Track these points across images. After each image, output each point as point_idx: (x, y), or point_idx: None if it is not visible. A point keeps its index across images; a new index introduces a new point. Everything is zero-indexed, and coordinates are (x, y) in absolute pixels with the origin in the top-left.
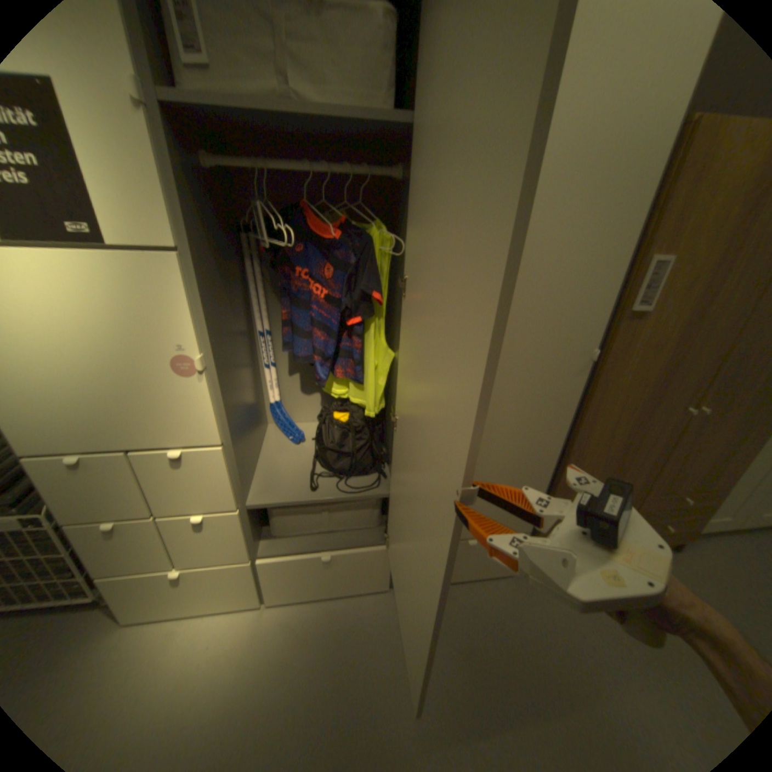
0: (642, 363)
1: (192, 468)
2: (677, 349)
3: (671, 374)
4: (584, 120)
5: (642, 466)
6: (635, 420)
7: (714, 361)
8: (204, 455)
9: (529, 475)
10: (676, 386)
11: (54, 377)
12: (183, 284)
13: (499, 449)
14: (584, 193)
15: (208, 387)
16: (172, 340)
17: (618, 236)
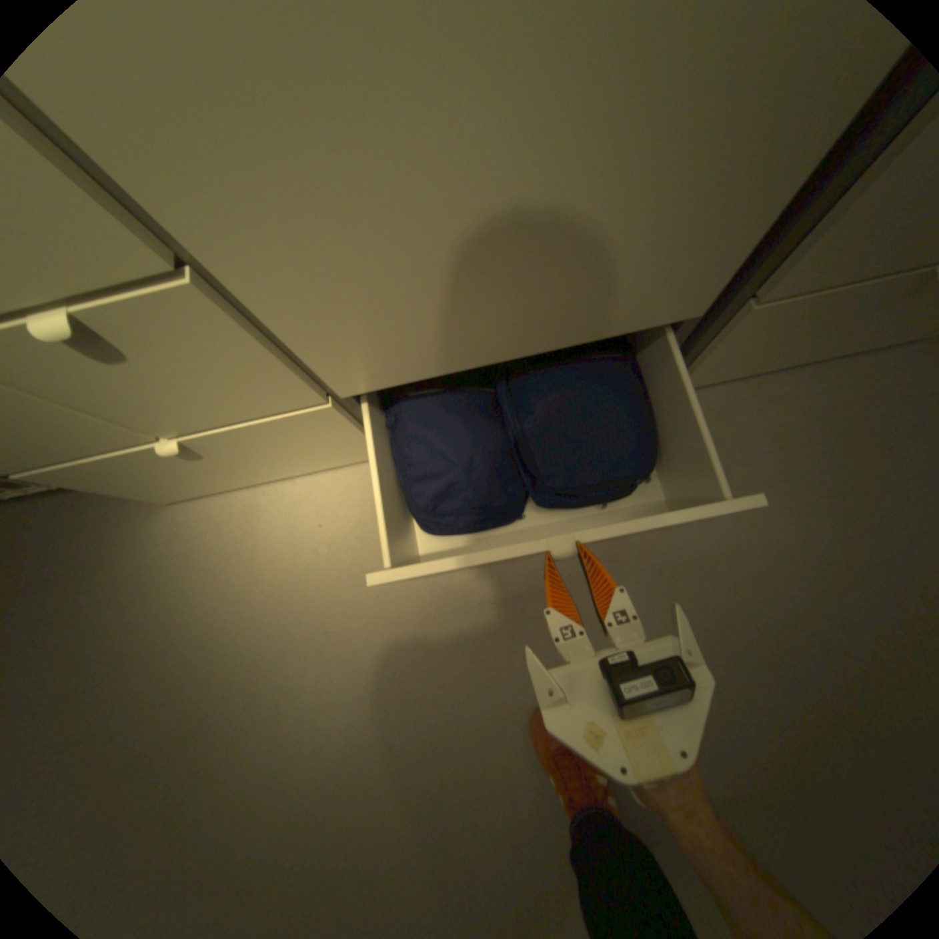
0: None
1: None
2: None
3: None
4: None
5: None
6: None
7: None
8: None
9: None
10: None
11: None
12: None
13: None
14: None
15: None
16: None
17: None
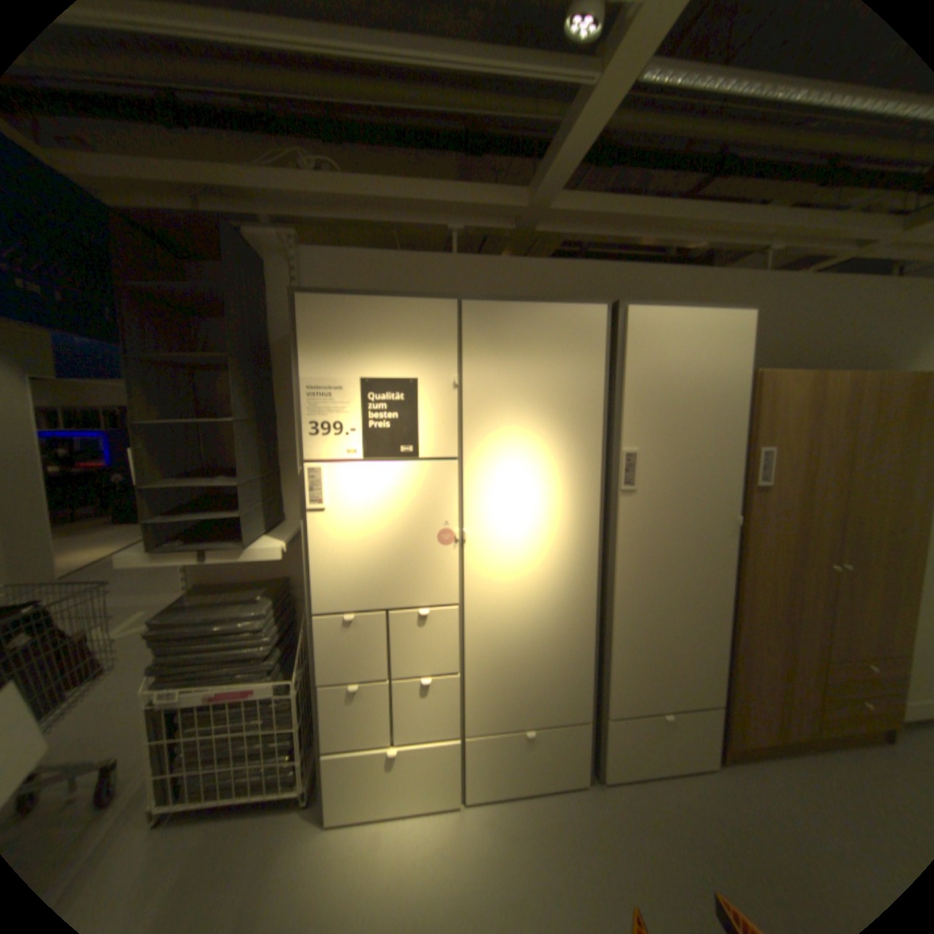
0: (779, 527)
1: (432, 627)
2: (803, 515)
3: (806, 536)
4: (694, 378)
5: (812, 628)
6: (790, 579)
7: (837, 524)
8: (444, 615)
9: (710, 637)
10: (814, 546)
11: (360, 547)
12: (457, 480)
13: (679, 608)
14: (704, 415)
15: (457, 554)
16: (442, 518)
17: (733, 438)
